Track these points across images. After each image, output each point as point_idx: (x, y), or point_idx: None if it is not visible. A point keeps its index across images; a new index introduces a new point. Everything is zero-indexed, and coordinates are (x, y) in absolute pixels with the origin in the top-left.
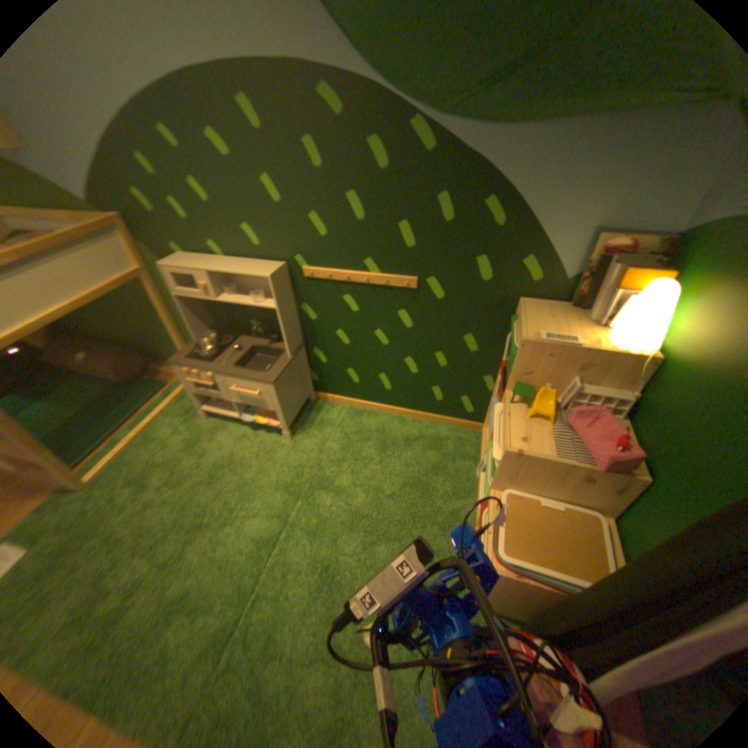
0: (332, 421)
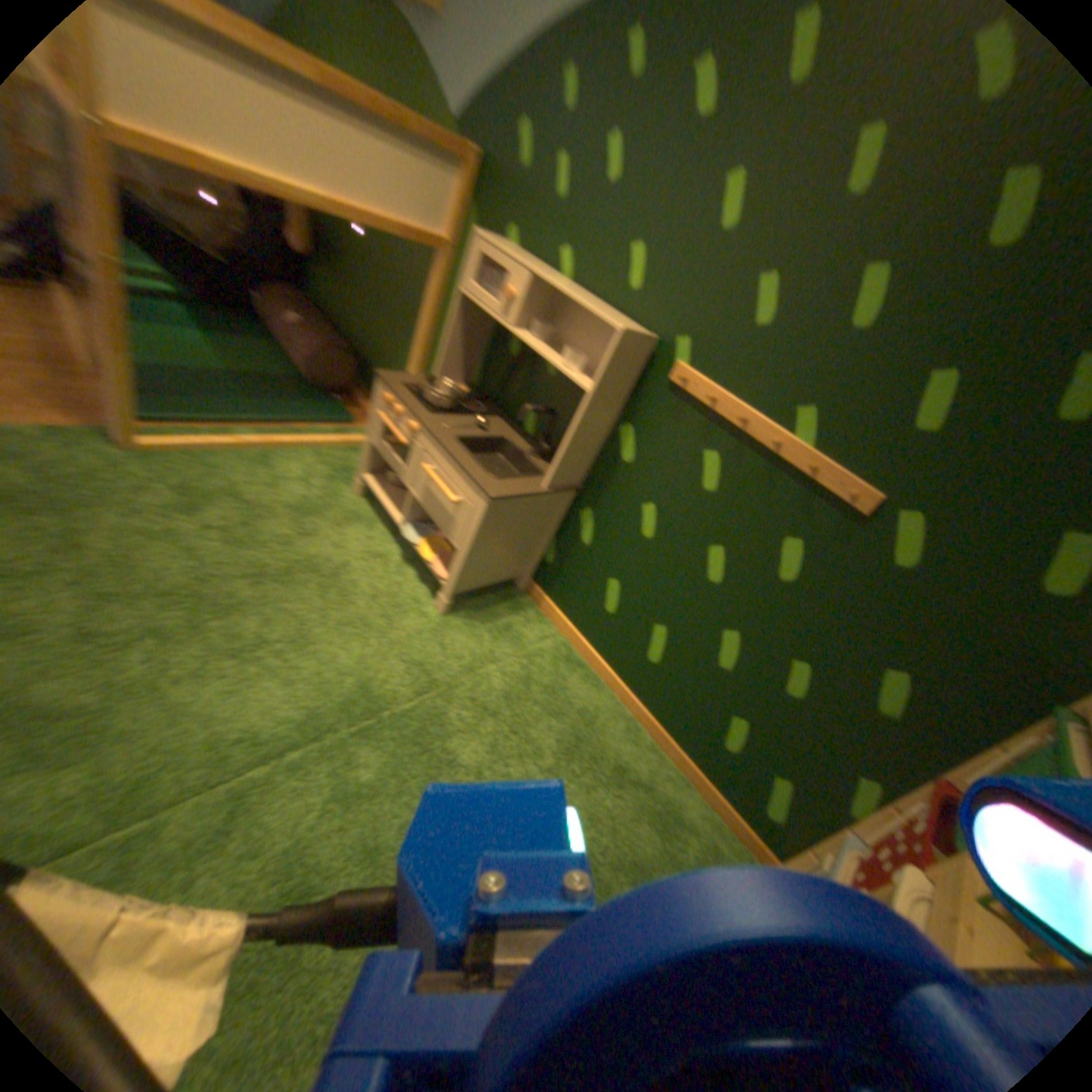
0: (524, 639)
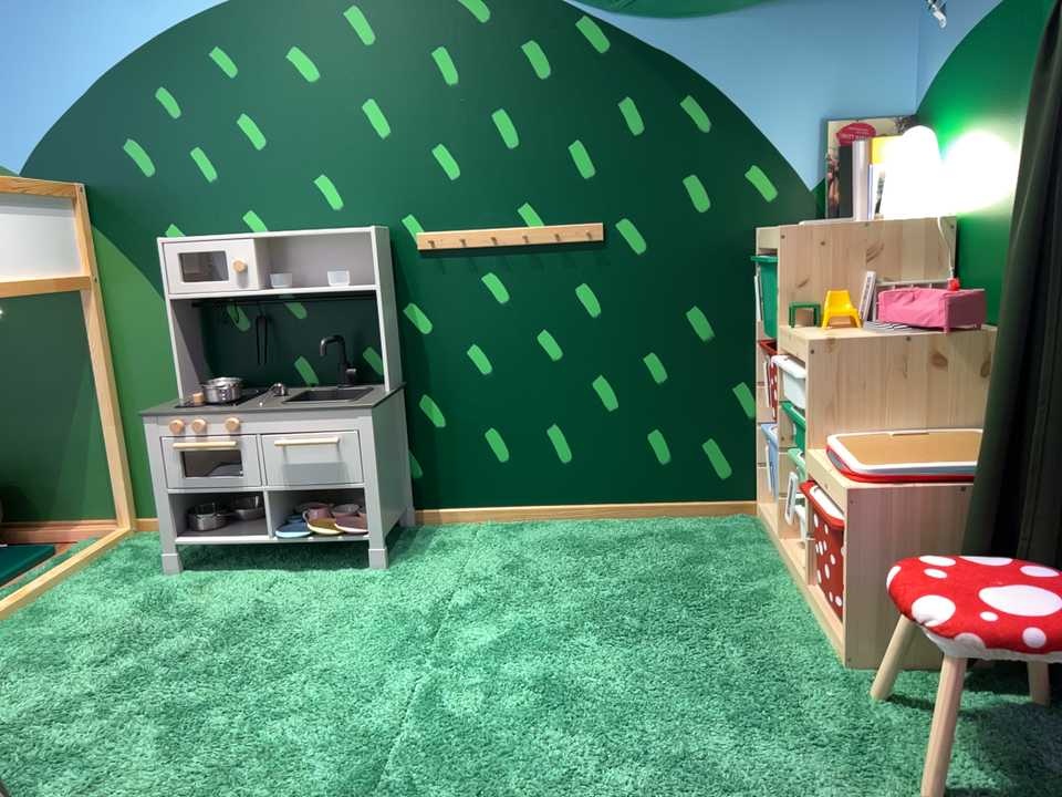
0: (460, 543)
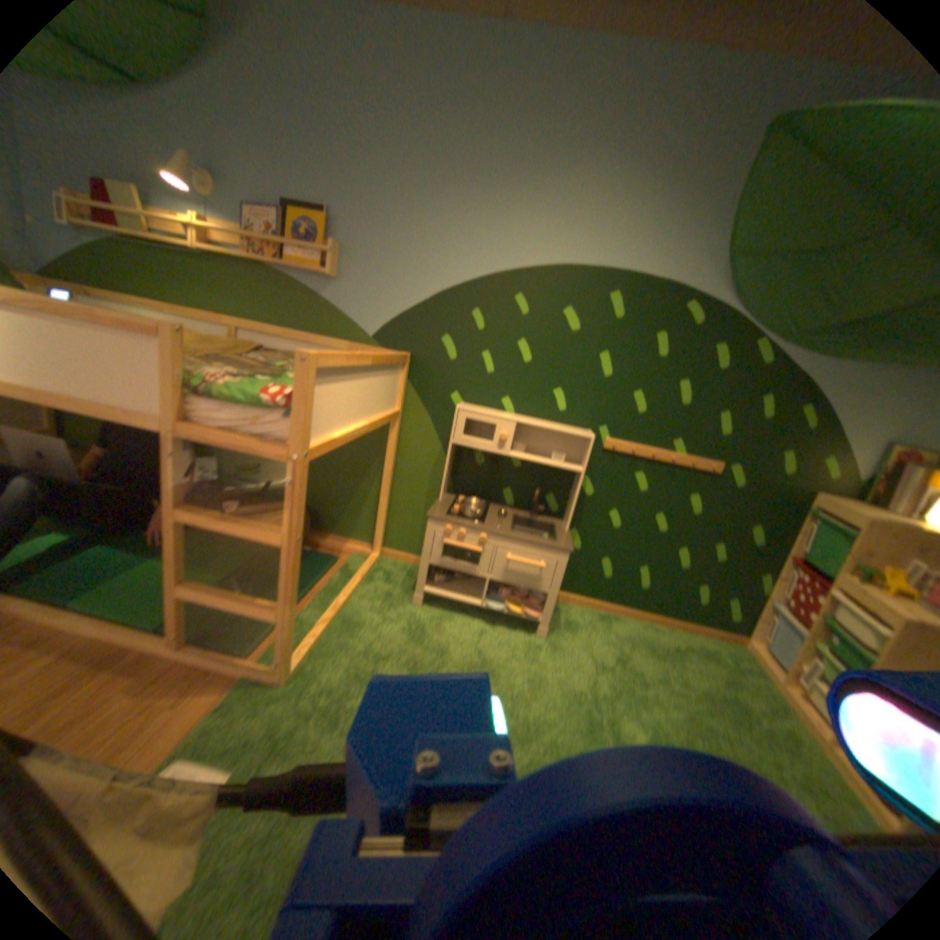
0: (576, 620)
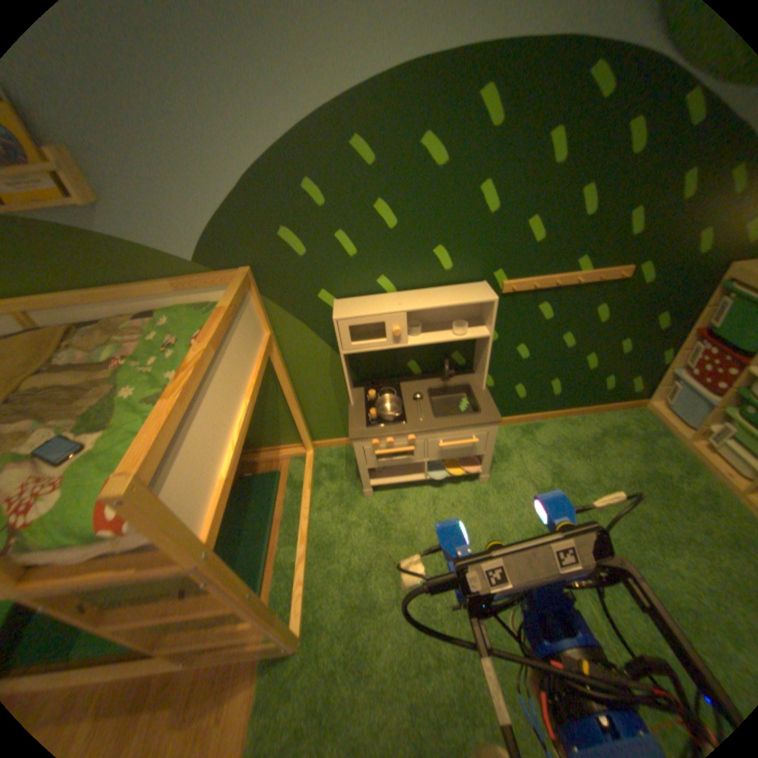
0: (506, 447)
